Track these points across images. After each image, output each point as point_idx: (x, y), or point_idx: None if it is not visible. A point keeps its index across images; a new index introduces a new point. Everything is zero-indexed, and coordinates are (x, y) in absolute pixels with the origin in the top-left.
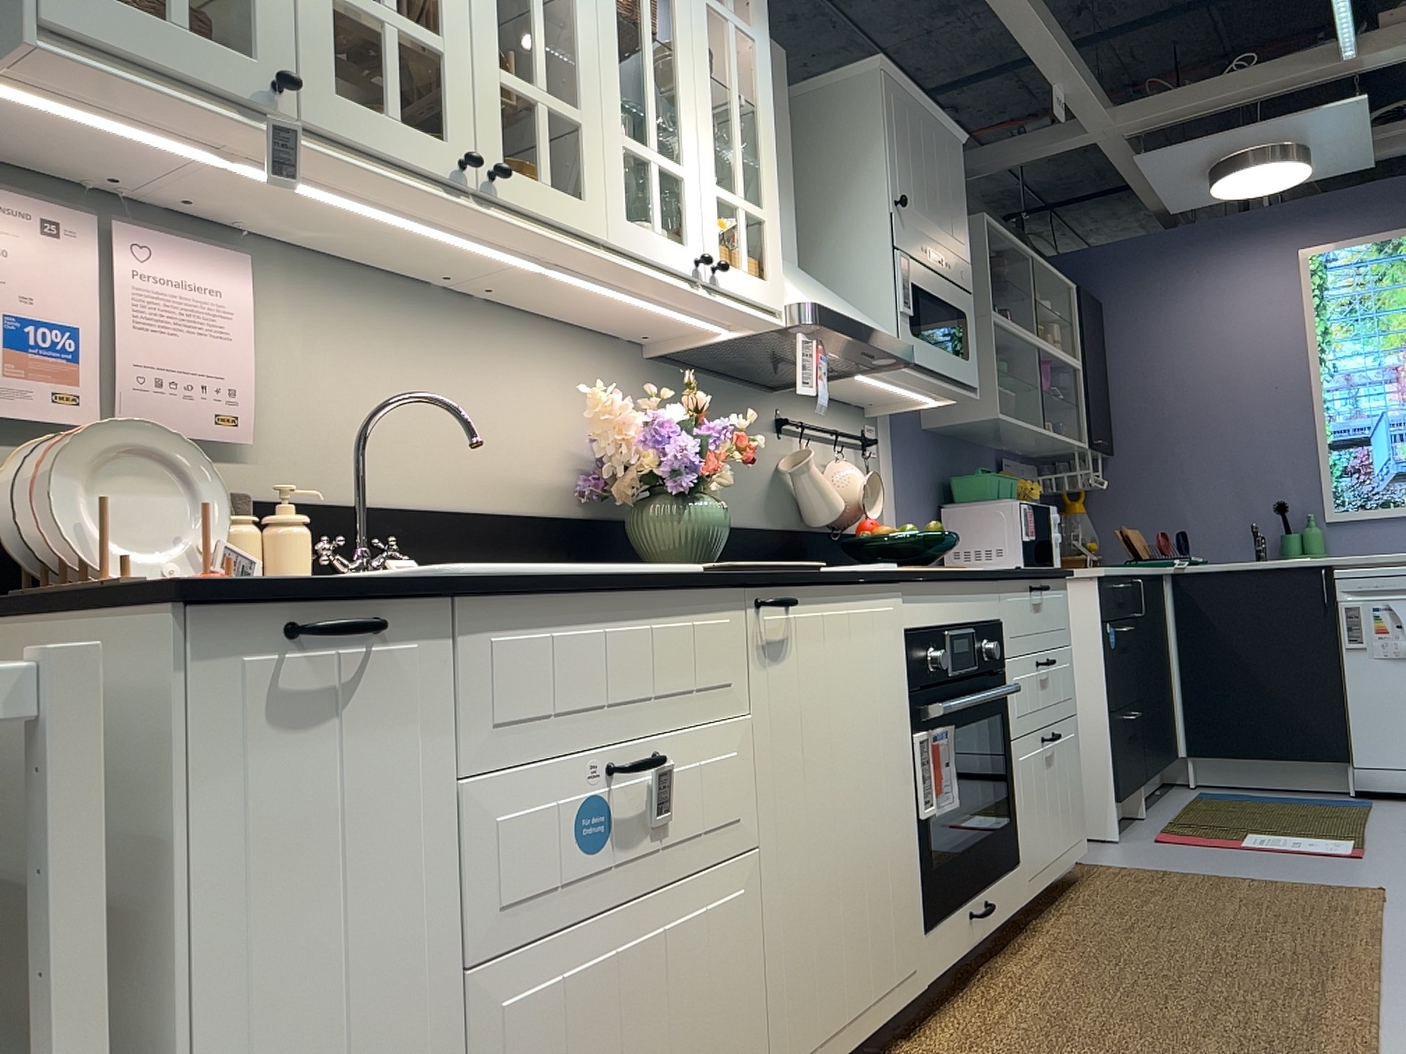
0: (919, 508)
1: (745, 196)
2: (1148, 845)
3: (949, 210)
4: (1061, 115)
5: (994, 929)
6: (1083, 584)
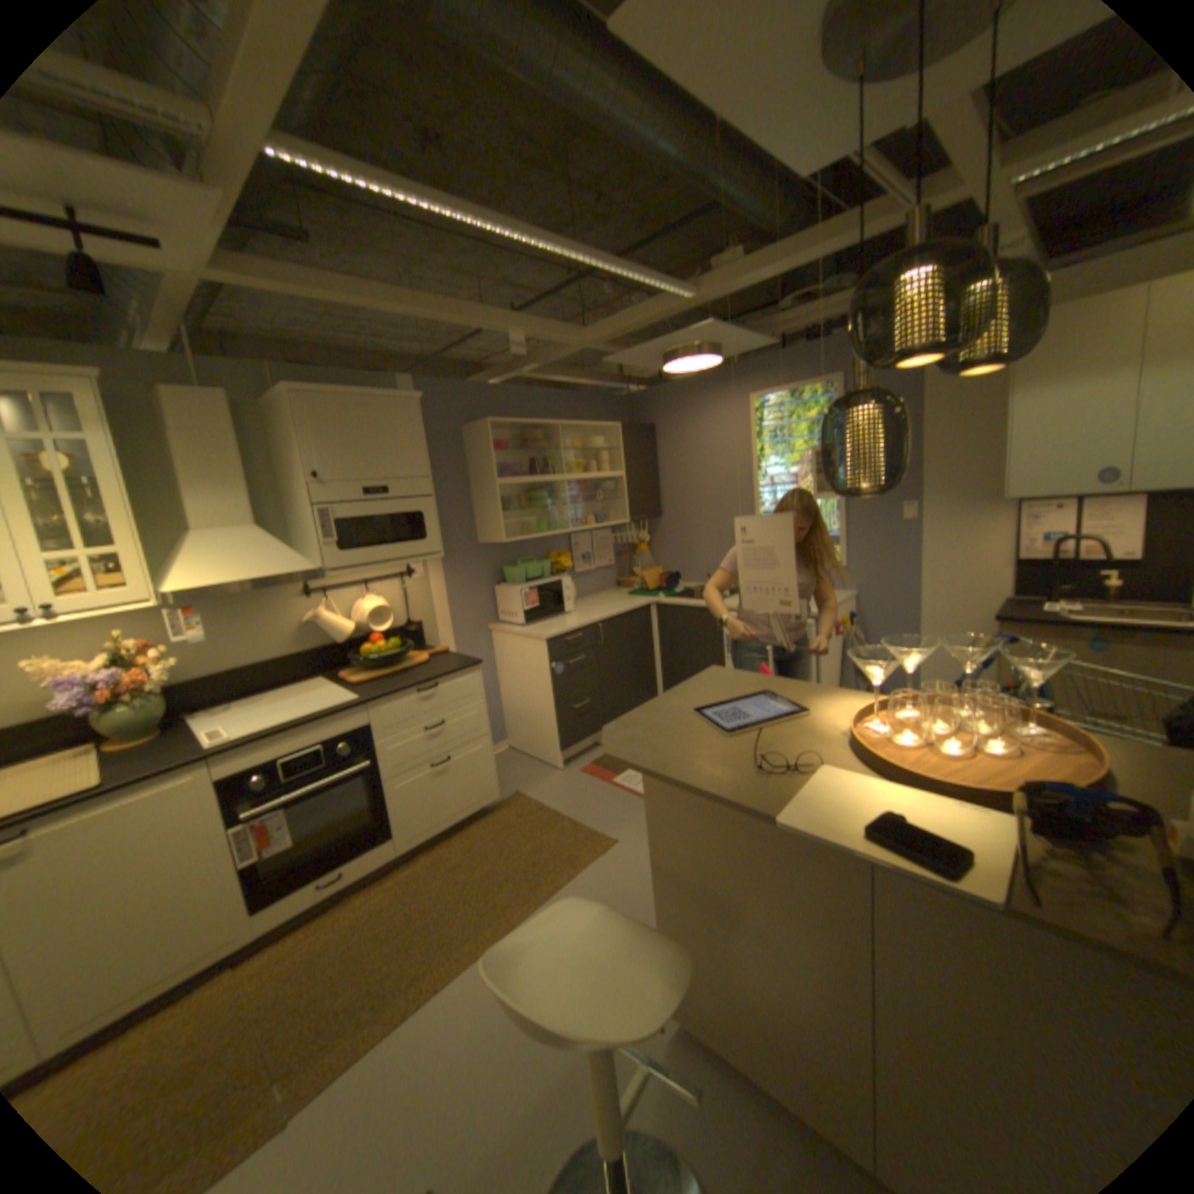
0: (472, 592)
1: (88, 546)
2: (571, 776)
3: (392, 453)
4: (517, 352)
5: (353, 882)
6: (541, 641)
